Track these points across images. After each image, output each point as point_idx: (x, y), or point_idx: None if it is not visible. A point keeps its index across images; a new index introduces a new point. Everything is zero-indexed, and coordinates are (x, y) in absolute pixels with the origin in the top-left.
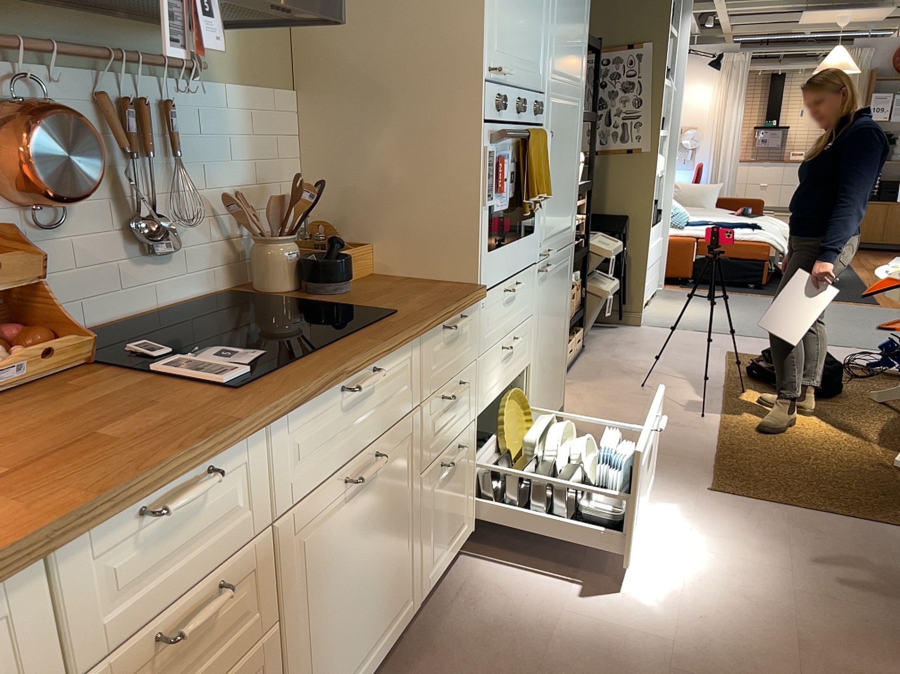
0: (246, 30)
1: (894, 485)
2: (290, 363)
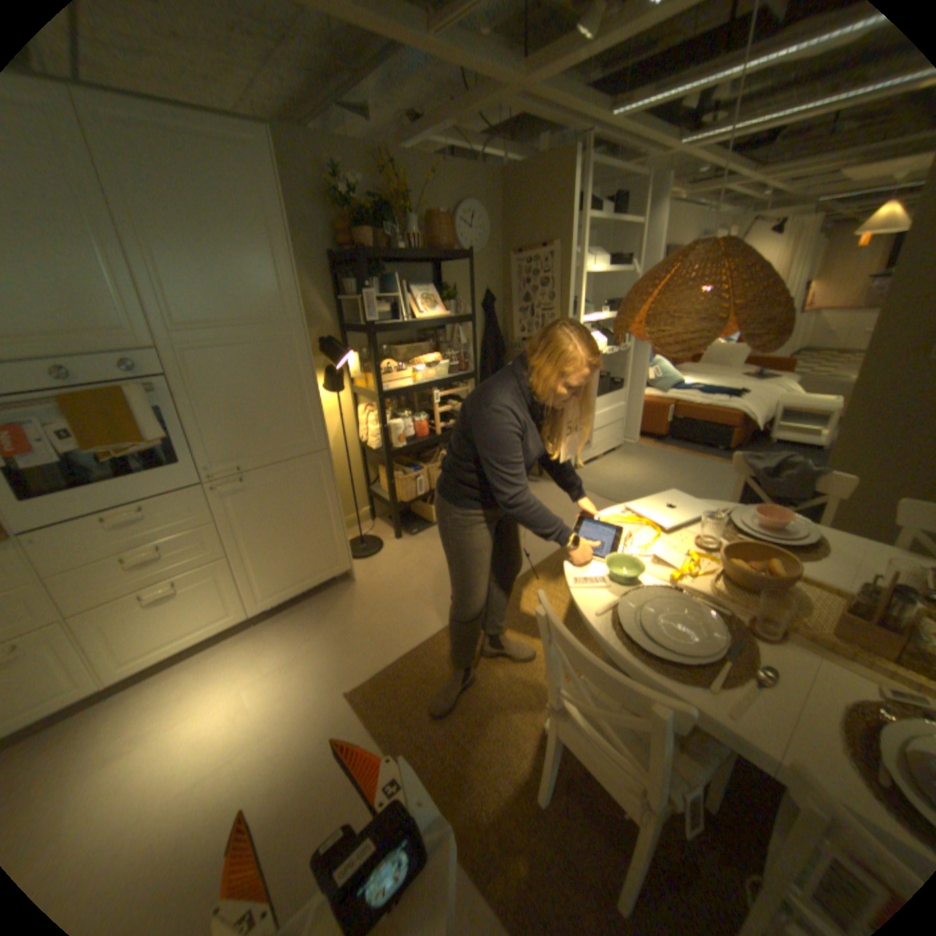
0: None
1: (511, 756)
2: None
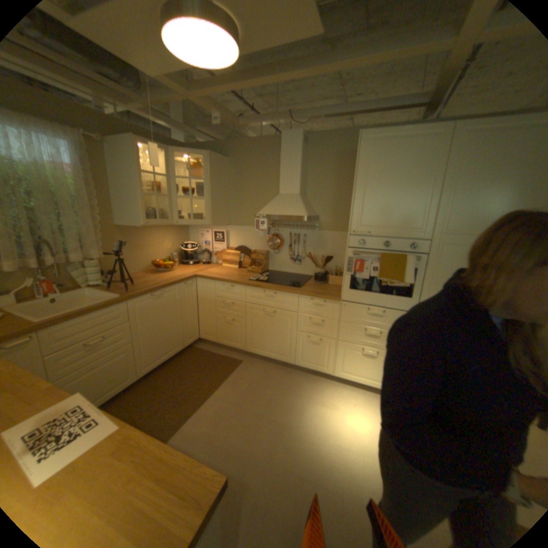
0: (335, 218)
1: None
2: (261, 282)
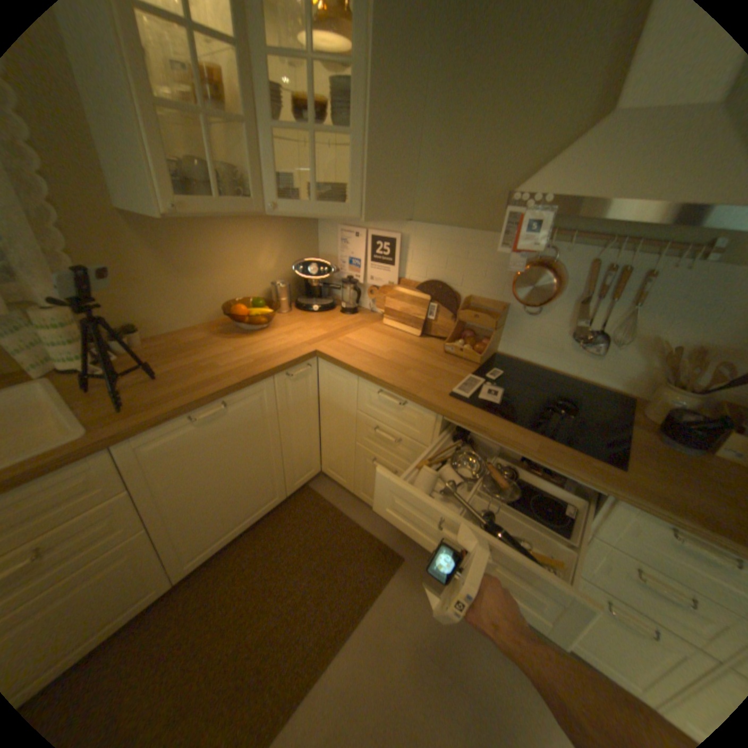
0: None
1: None
2: (489, 413)
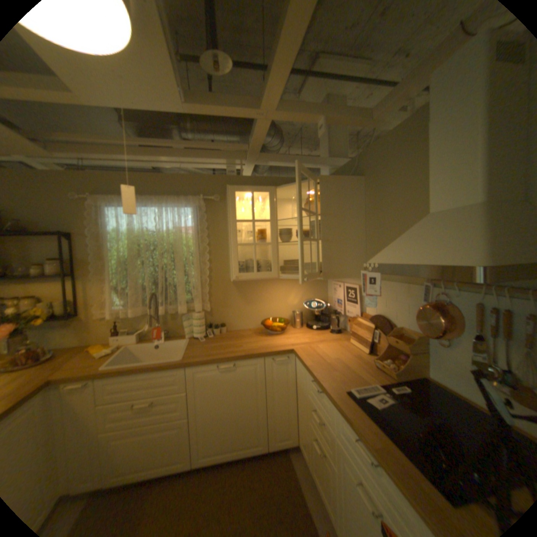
0: None
1: None
2: (365, 413)
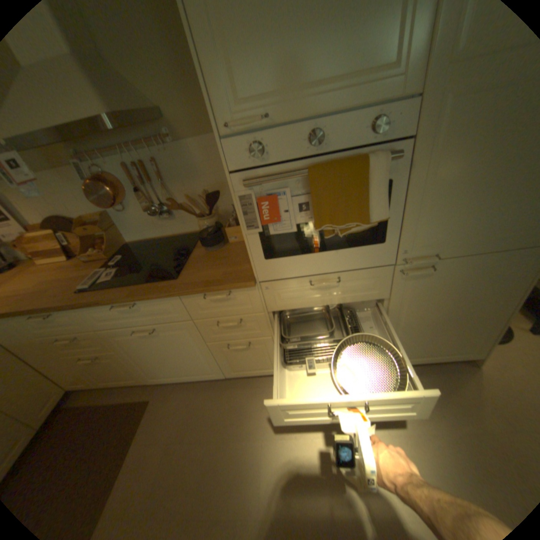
0: (193, 100)
1: None
2: (100, 289)
